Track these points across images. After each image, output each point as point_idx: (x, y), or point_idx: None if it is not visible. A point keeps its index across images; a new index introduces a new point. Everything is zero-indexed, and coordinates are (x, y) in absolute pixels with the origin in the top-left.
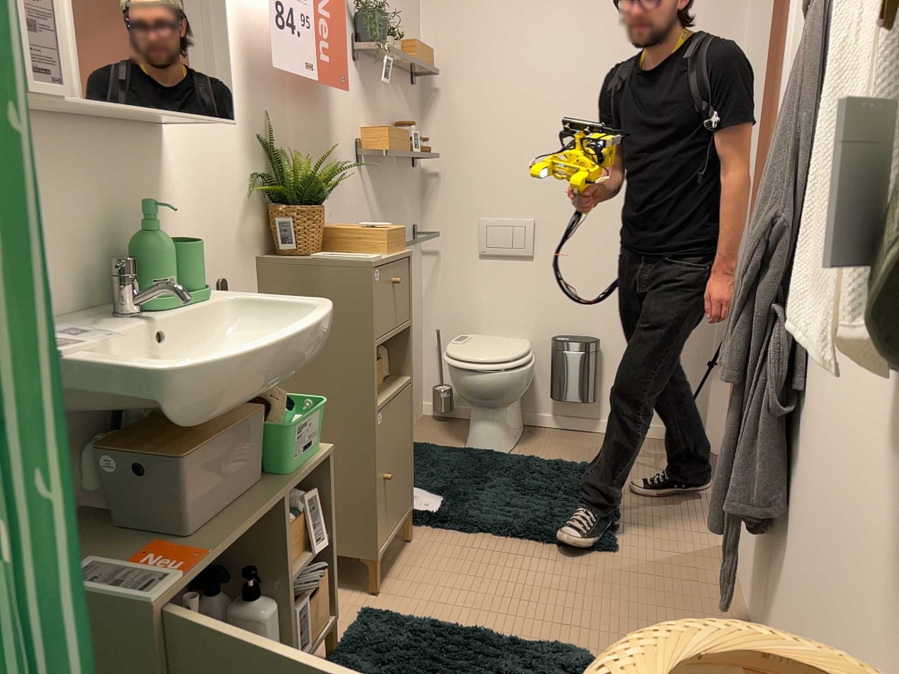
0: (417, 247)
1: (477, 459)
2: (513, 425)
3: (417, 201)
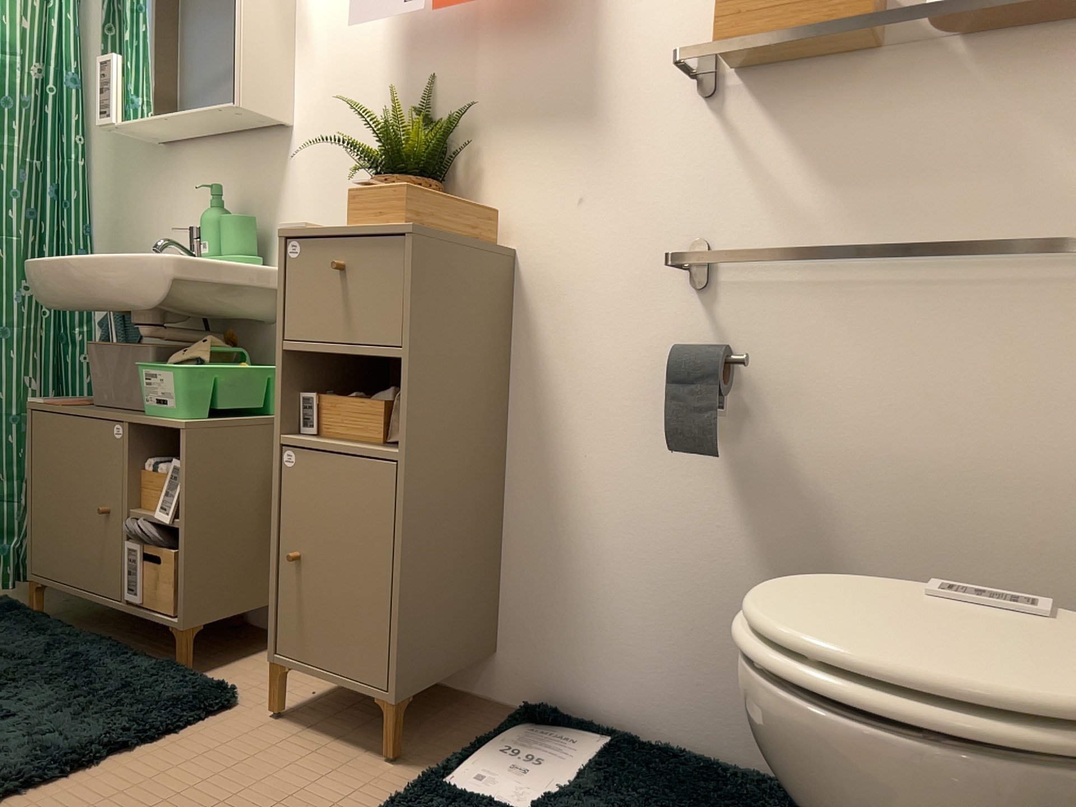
0: None
1: None
2: None
3: None
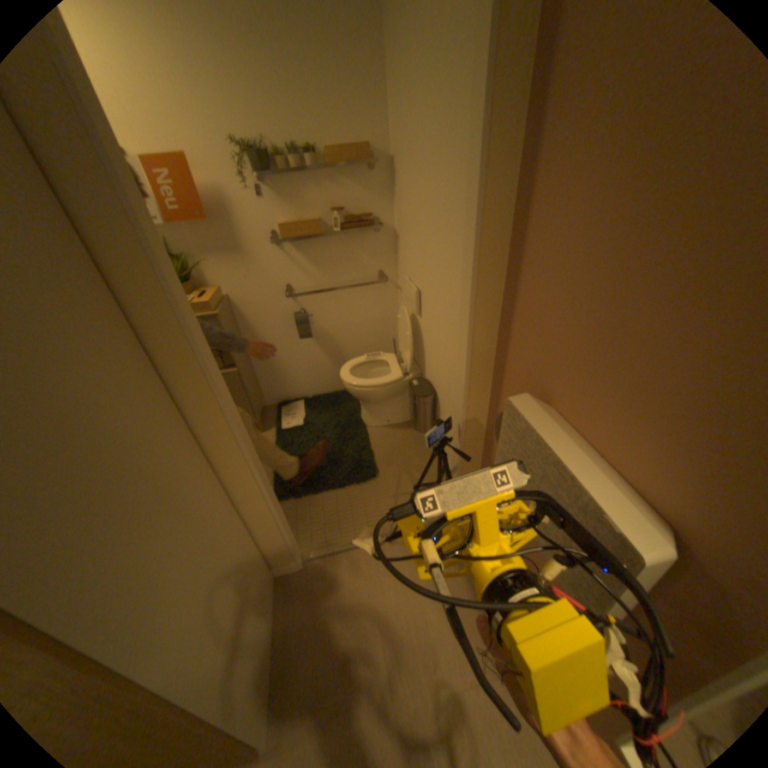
0: (386, 285)
1: (348, 419)
2: (385, 415)
3: (384, 255)
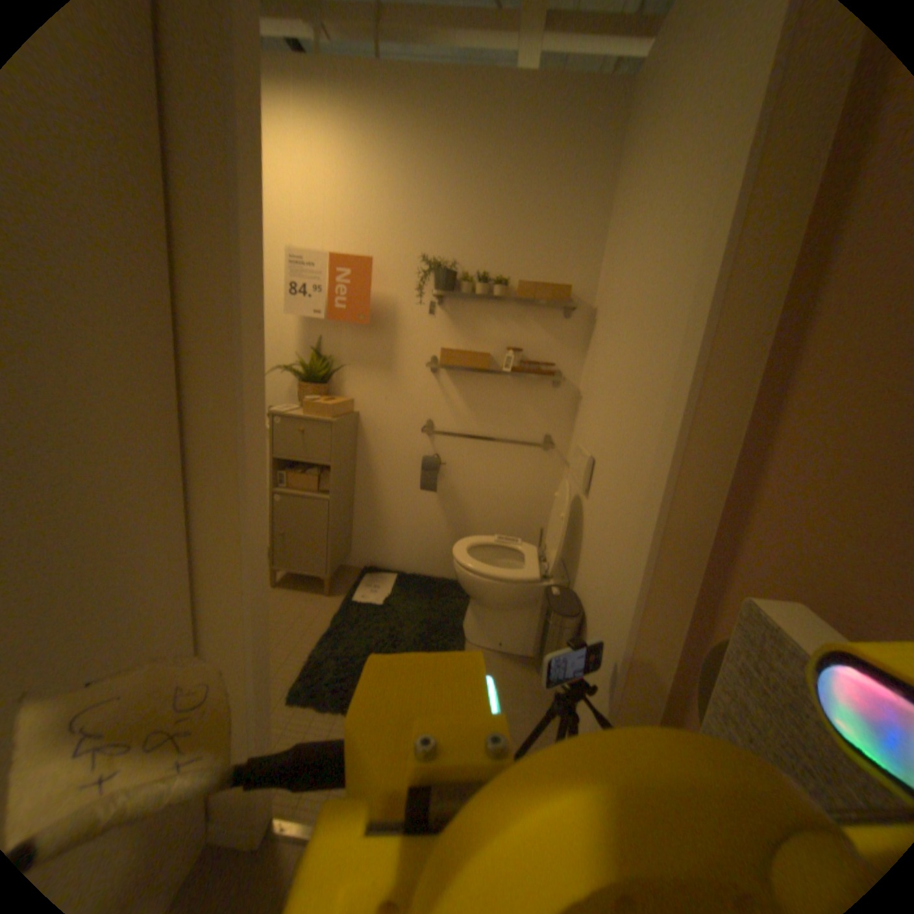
0: (553, 452)
1: (446, 619)
2: (500, 630)
3: (559, 414)
